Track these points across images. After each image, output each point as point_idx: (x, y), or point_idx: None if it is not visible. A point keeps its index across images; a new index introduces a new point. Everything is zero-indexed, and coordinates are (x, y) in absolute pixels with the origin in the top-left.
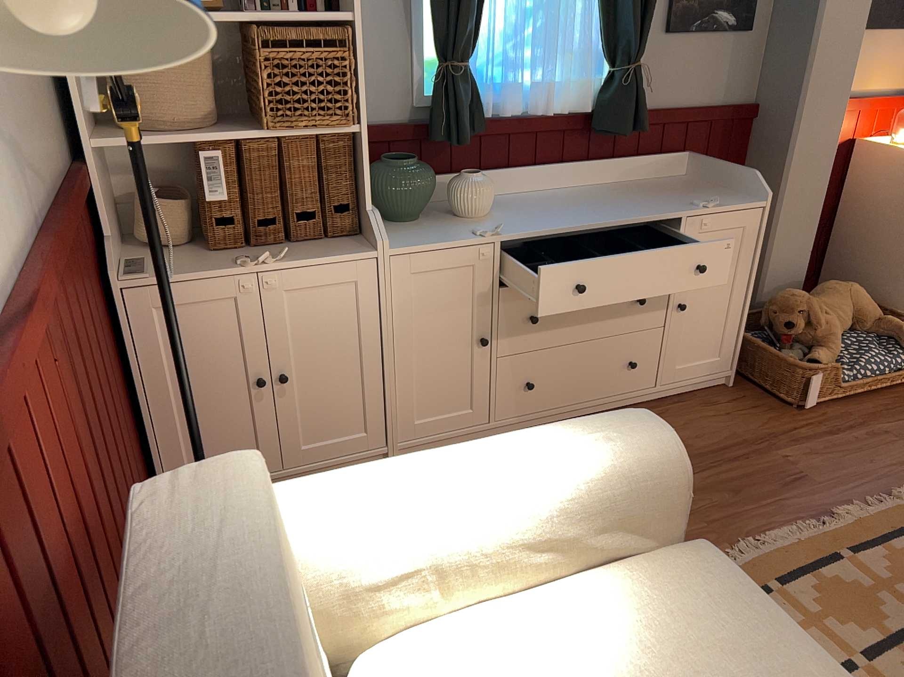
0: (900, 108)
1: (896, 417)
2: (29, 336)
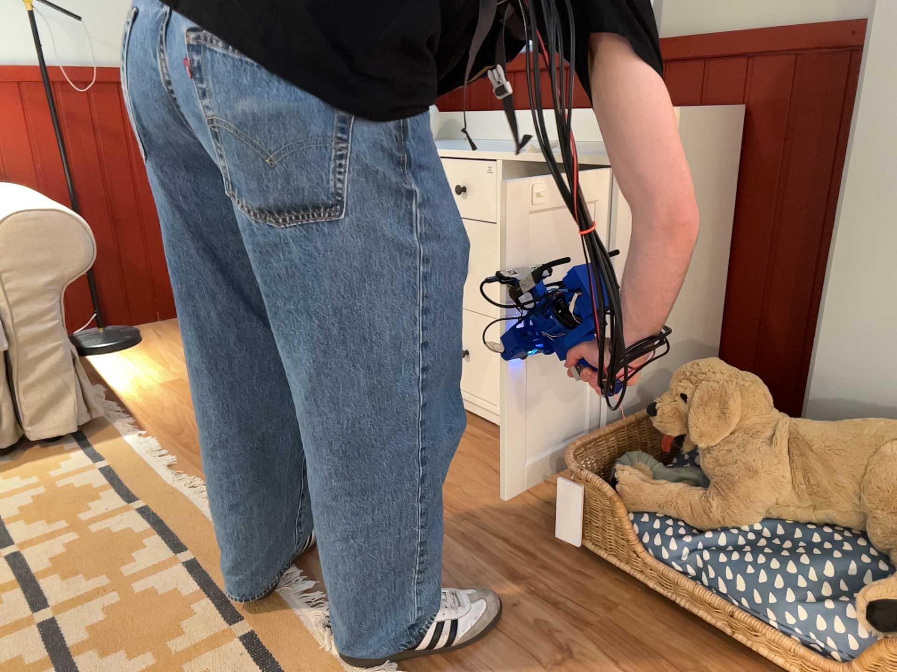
0: None
1: None
2: (9, 91)
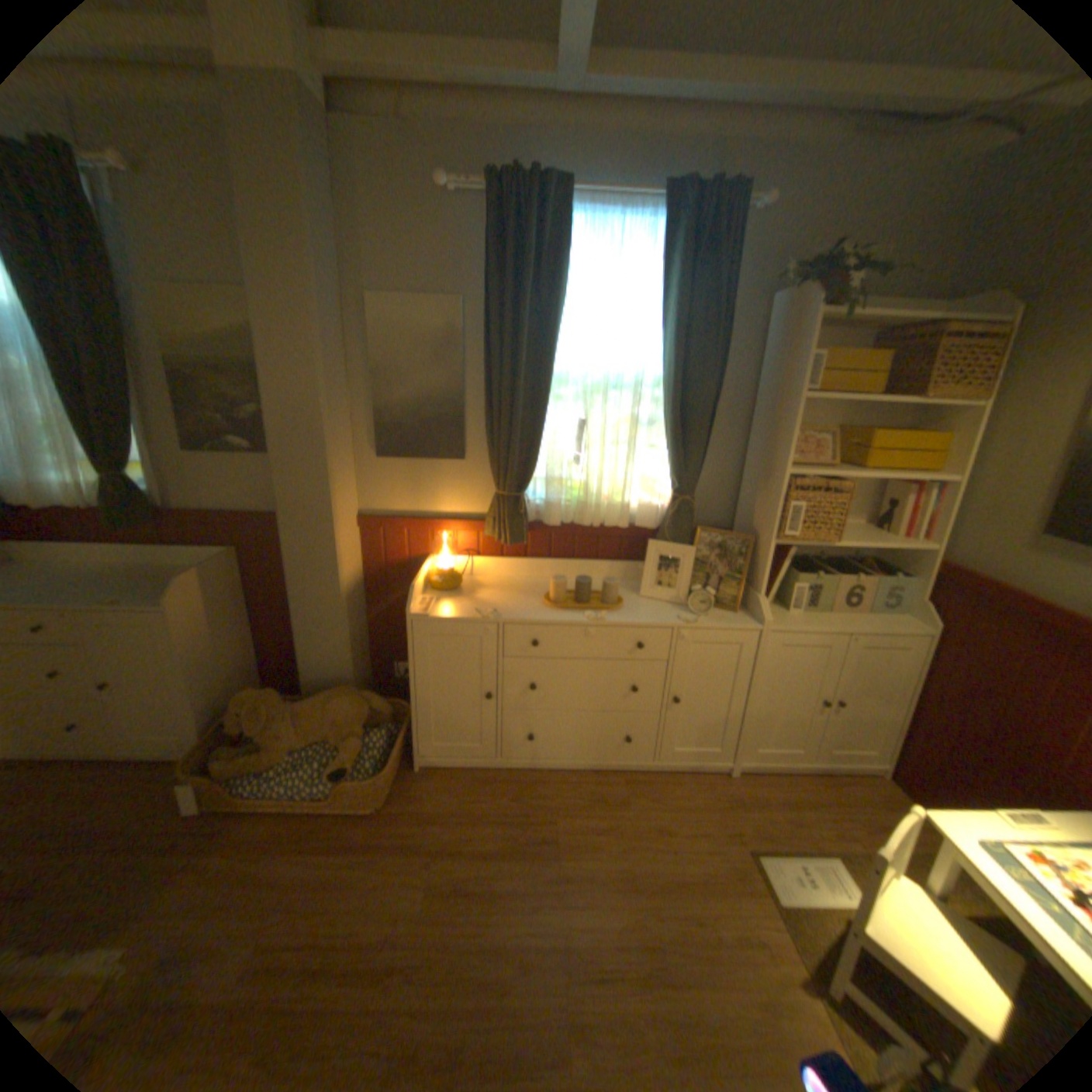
0: (464, 533)
1: (253, 855)
2: None
